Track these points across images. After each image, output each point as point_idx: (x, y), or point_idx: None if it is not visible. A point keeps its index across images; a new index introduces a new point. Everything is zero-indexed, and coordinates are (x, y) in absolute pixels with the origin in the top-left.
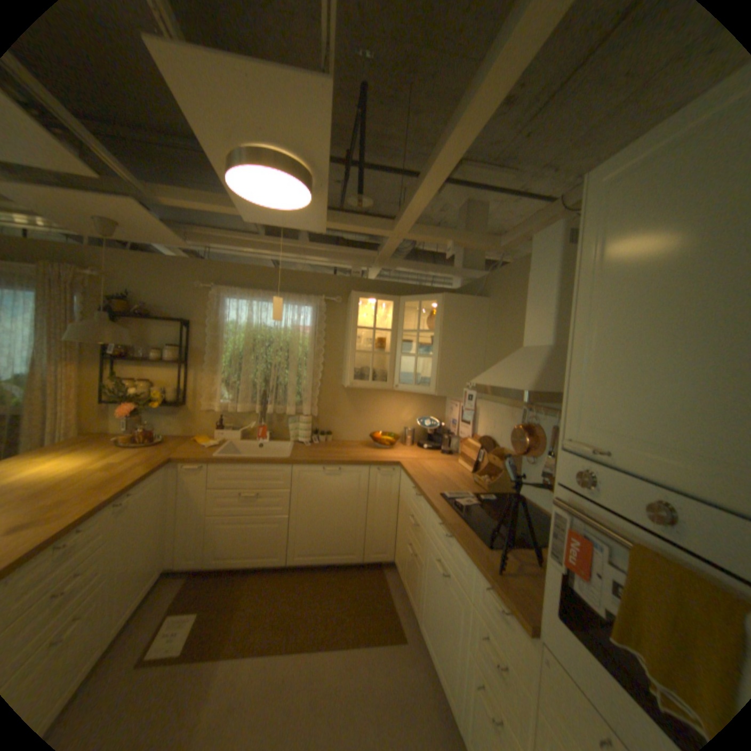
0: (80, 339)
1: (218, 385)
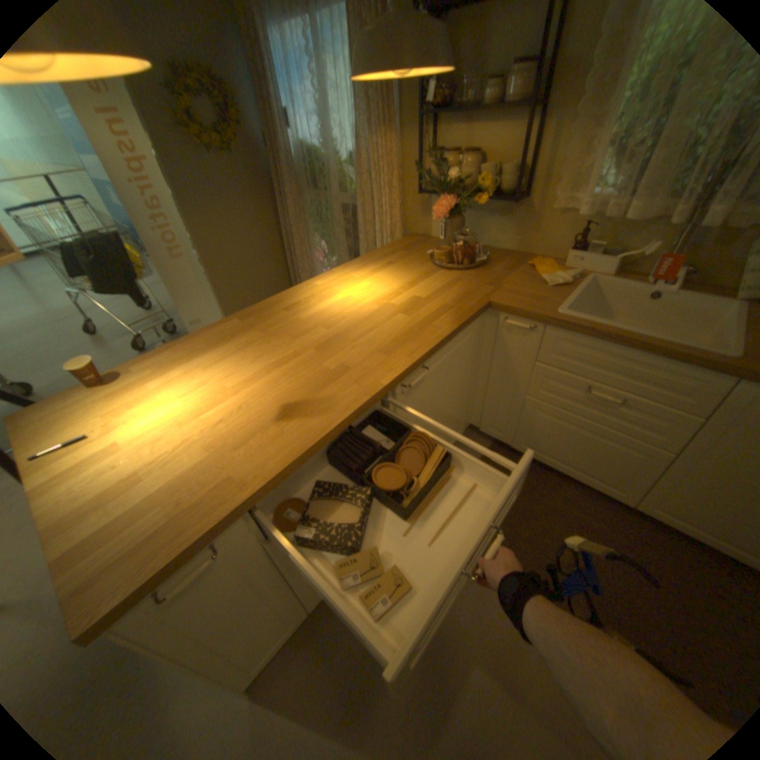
0: (379, 72)
1: (602, 151)
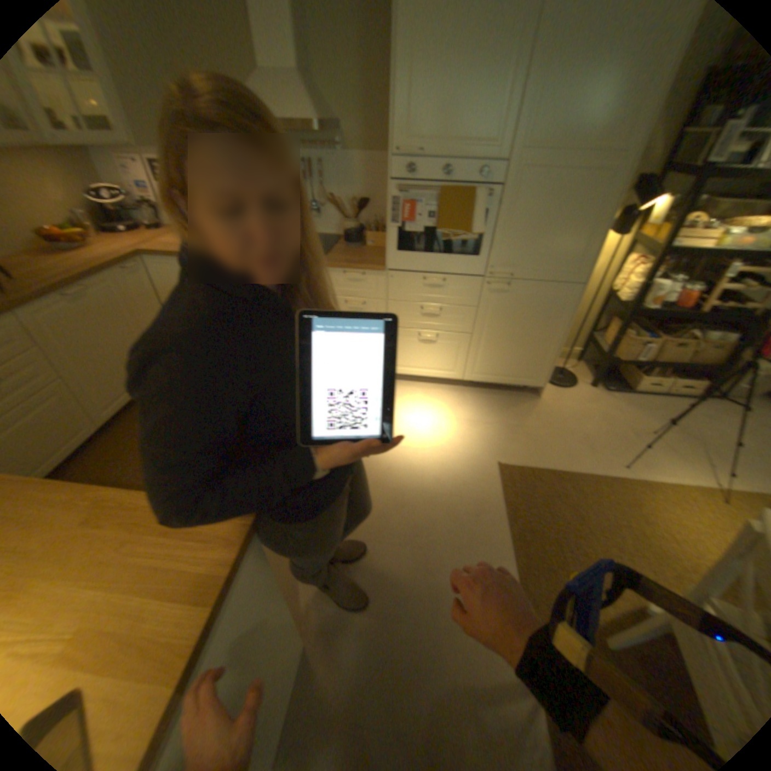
0: None
1: None
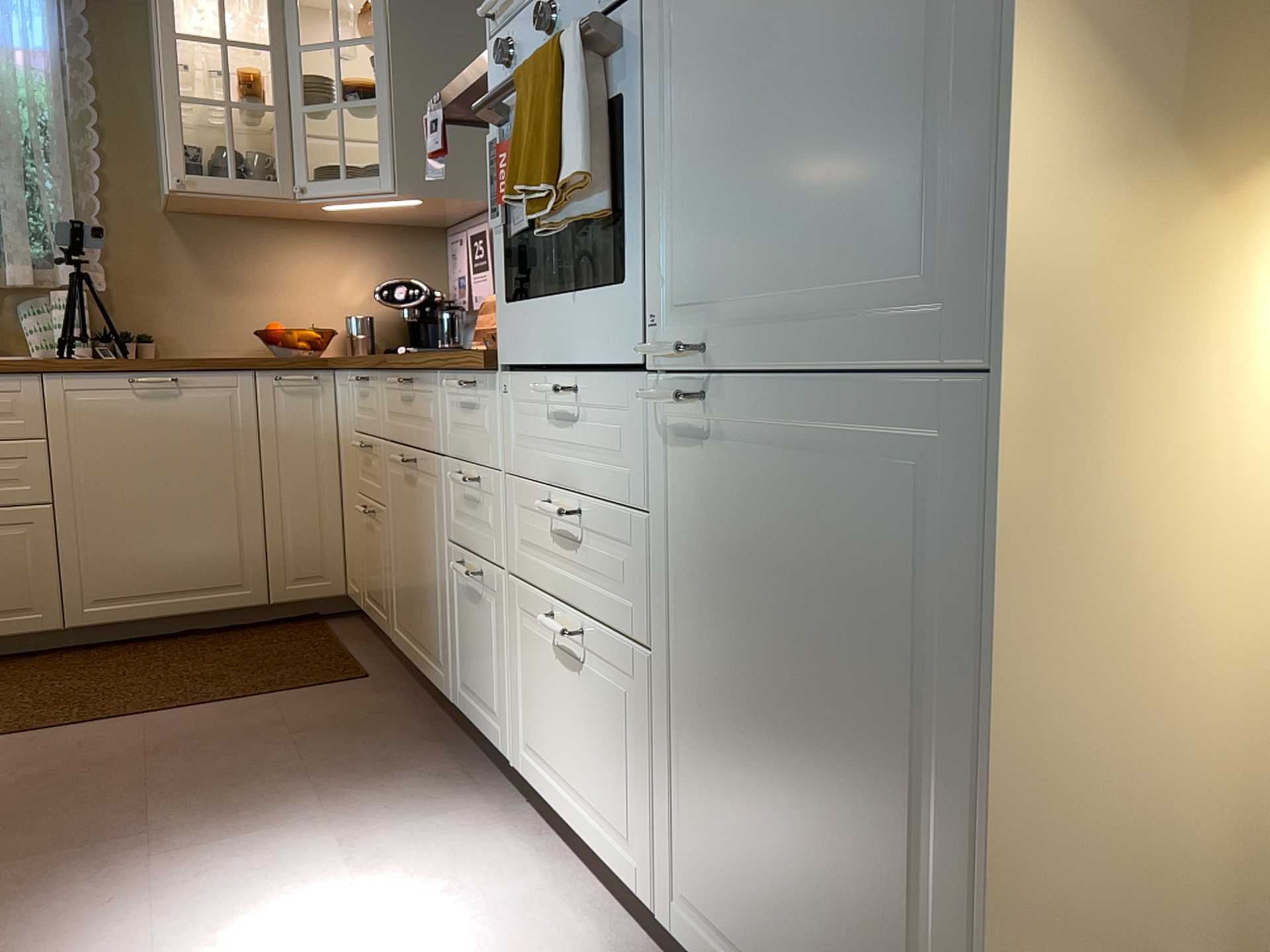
0: None
1: None
